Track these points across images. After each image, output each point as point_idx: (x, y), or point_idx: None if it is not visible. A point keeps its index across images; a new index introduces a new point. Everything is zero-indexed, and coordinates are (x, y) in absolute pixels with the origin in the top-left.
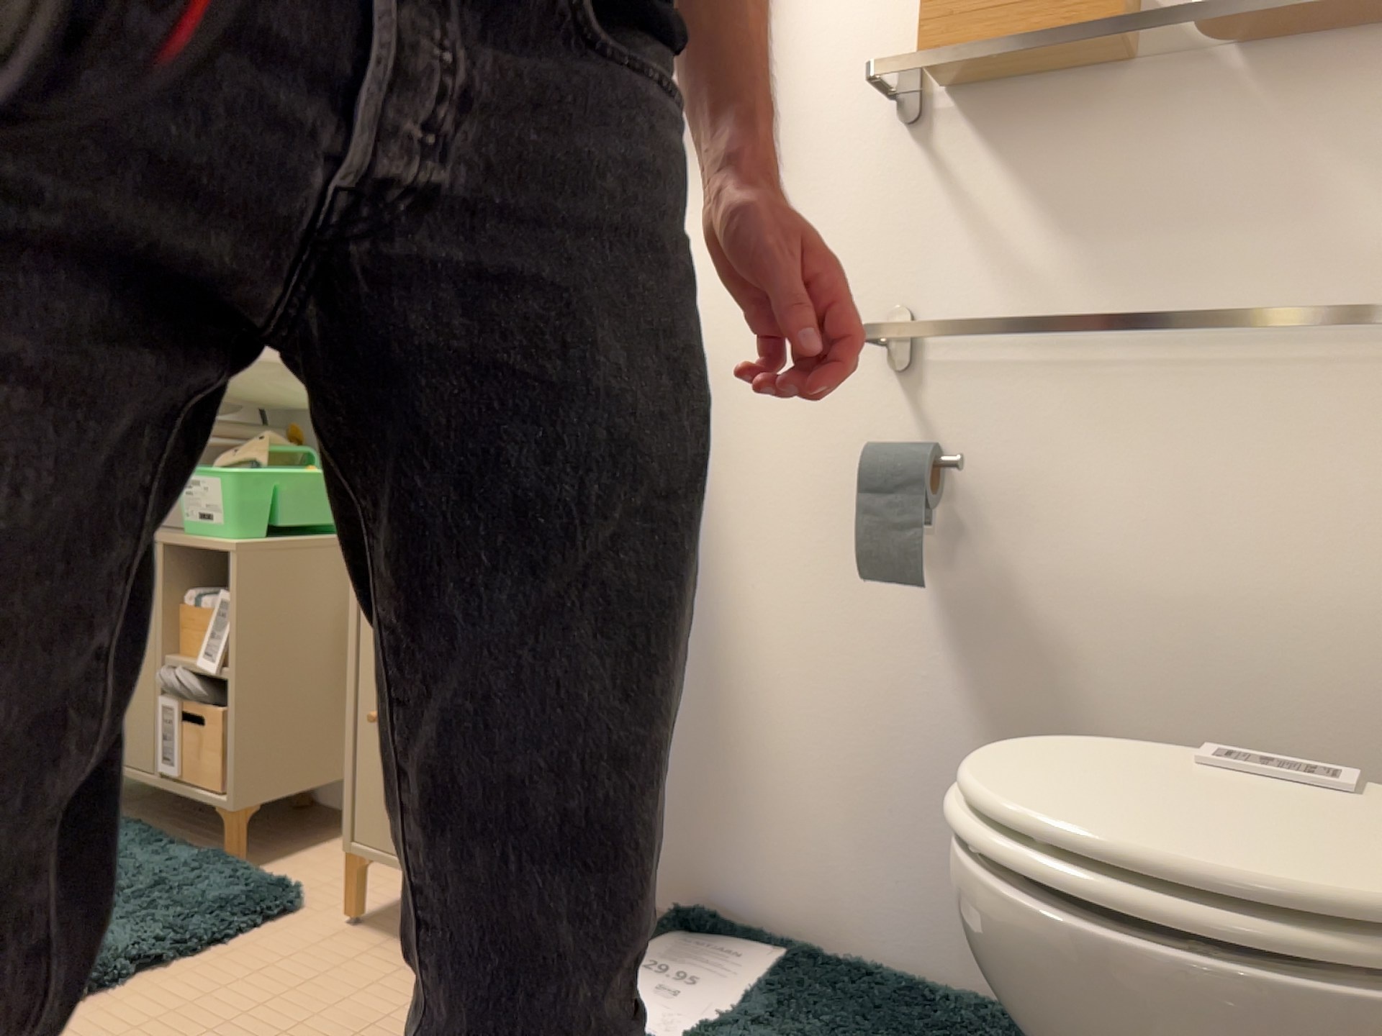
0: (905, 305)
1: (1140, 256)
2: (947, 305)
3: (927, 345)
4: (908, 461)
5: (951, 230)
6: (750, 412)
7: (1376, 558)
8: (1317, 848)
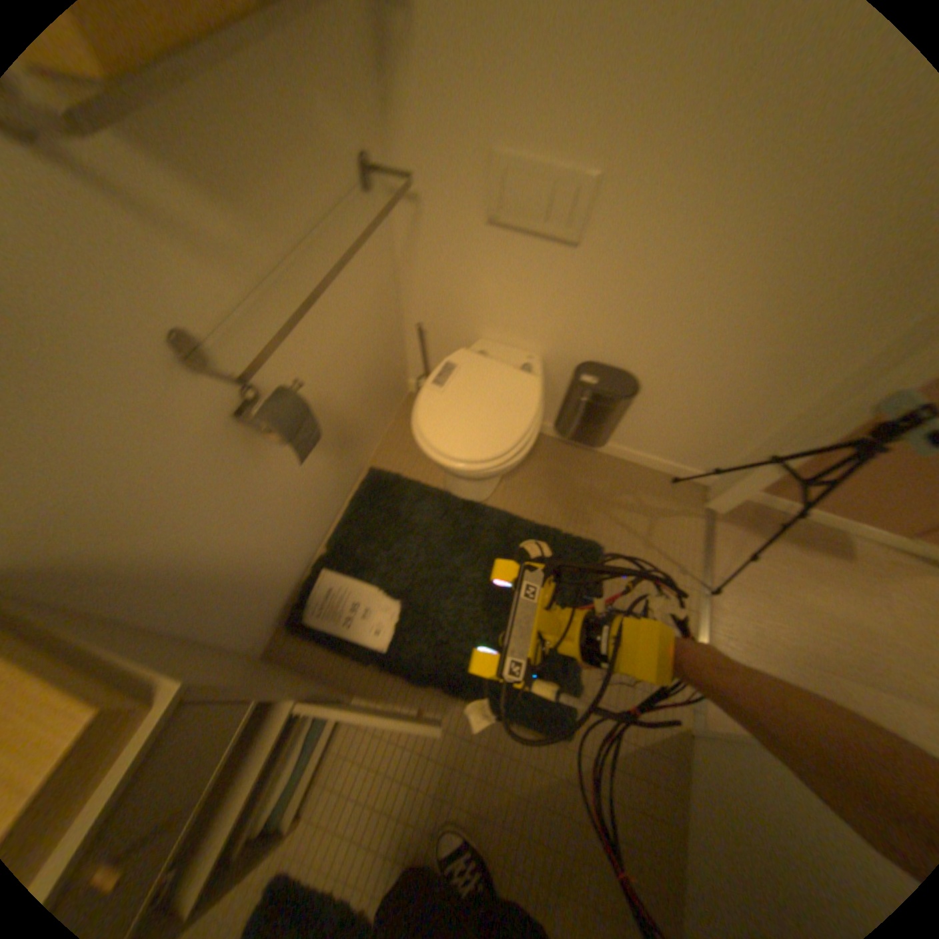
0: (175, 321)
1: (274, 191)
2: (199, 299)
3: (205, 335)
4: (299, 407)
5: (162, 235)
6: (124, 497)
7: (372, 282)
8: (517, 388)
